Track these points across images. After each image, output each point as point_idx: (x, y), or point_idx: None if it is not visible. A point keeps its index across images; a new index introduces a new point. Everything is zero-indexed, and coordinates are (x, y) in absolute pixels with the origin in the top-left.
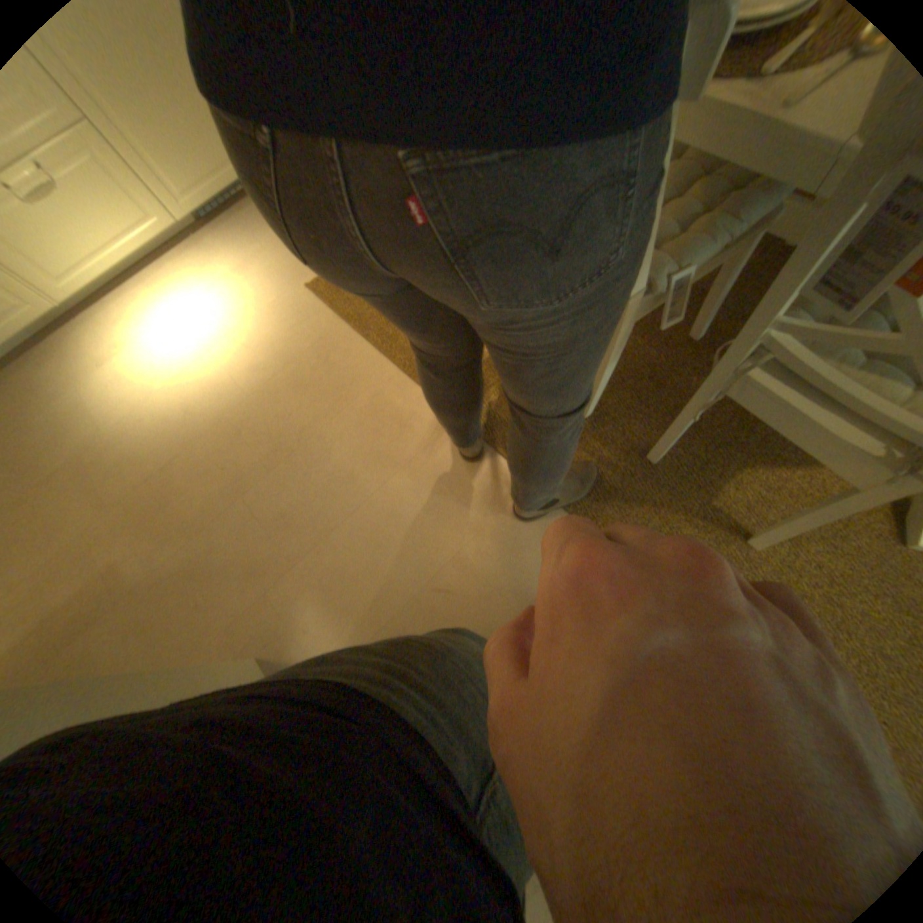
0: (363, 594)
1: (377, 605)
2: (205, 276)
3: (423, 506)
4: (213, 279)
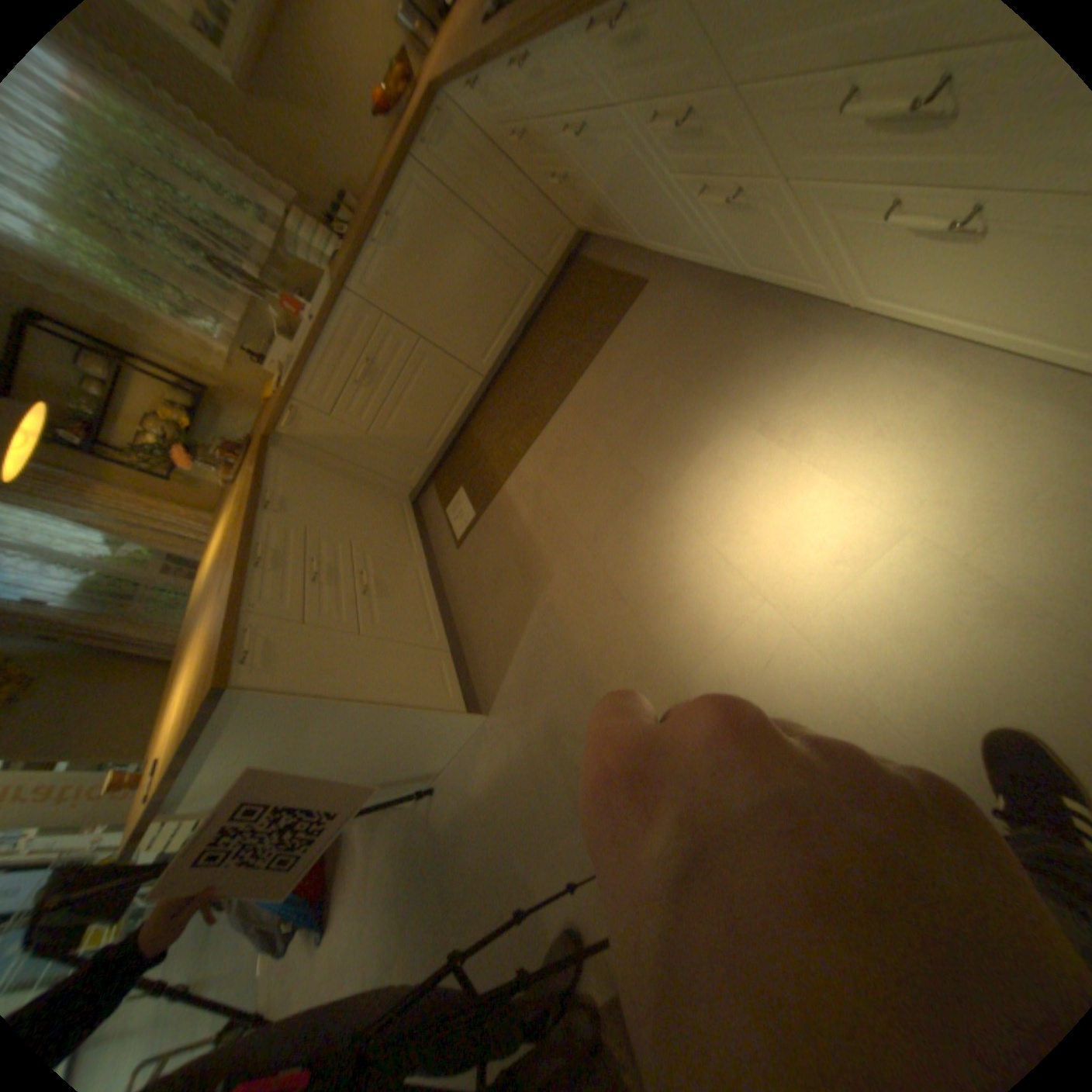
0: (501, 814)
1: (495, 825)
2: (989, 520)
3: (542, 899)
4: (974, 543)
